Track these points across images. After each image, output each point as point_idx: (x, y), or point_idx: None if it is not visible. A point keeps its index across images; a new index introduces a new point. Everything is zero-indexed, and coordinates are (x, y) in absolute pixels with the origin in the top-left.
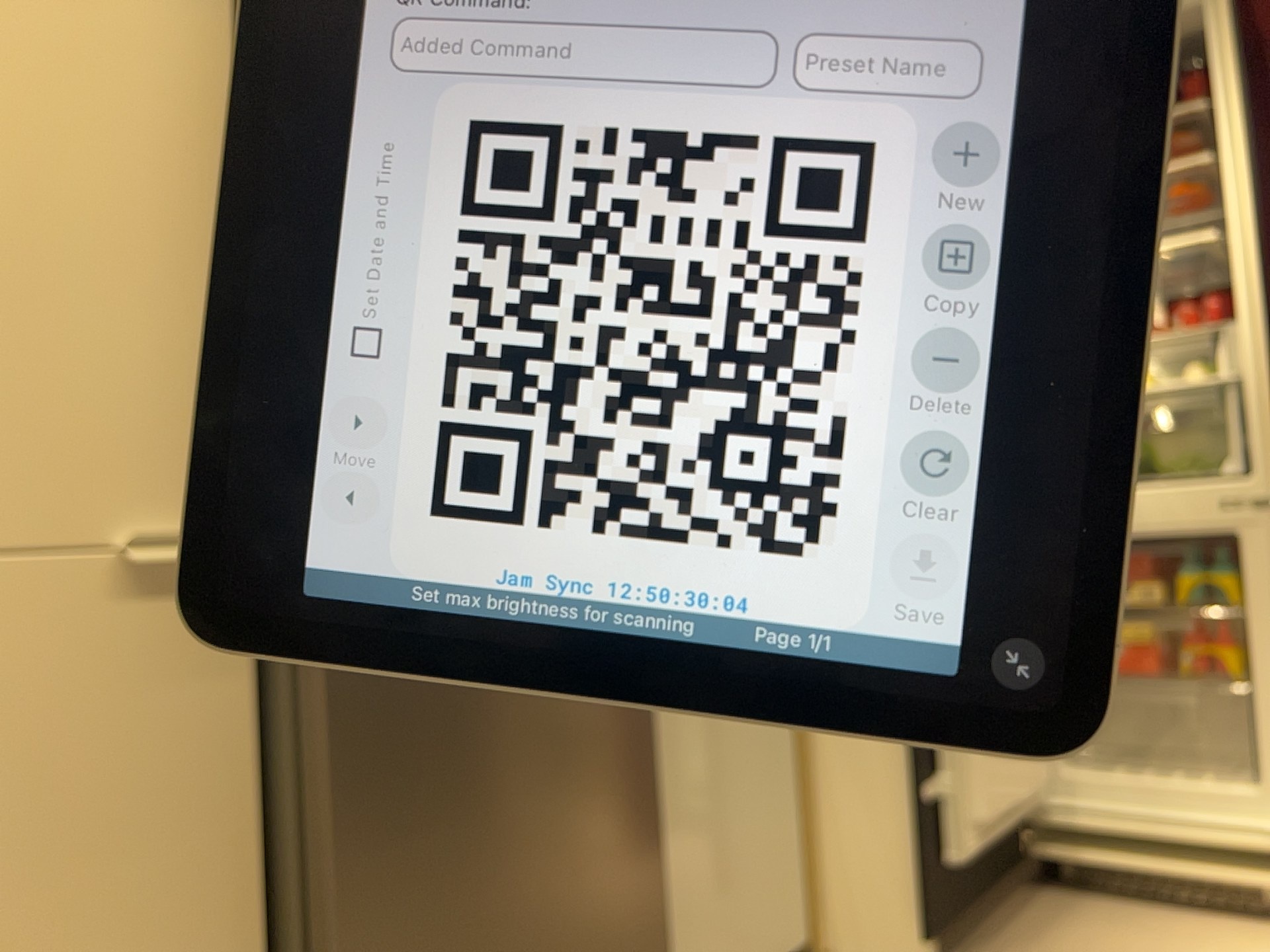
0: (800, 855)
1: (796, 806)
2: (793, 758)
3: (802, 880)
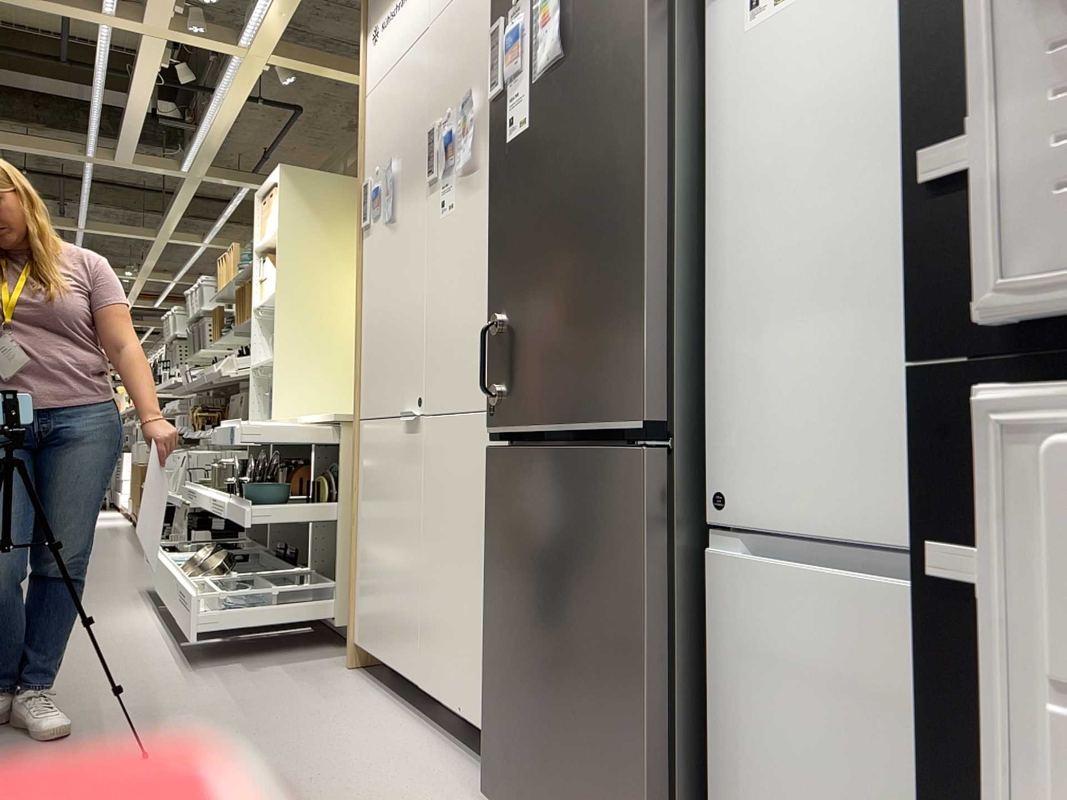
0: None
1: None
2: None
3: None
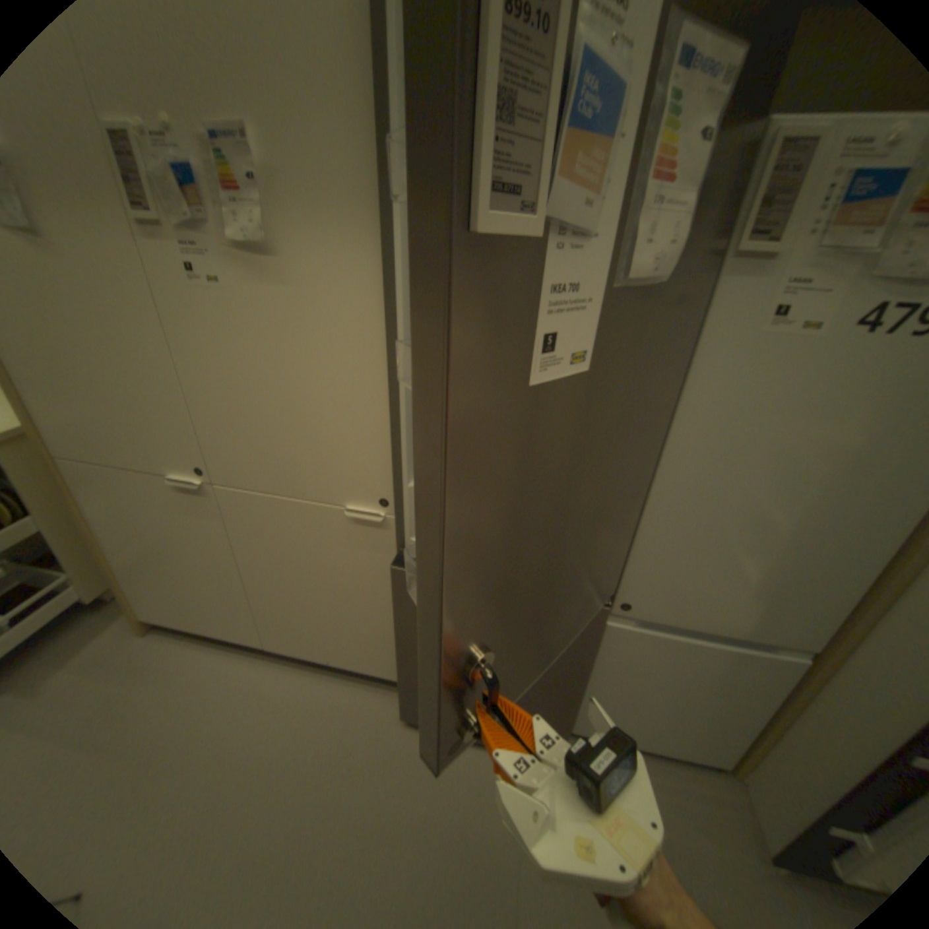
0: (754, 739)
1: (767, 722)
2: (781, 704)
3: (748, 747)
